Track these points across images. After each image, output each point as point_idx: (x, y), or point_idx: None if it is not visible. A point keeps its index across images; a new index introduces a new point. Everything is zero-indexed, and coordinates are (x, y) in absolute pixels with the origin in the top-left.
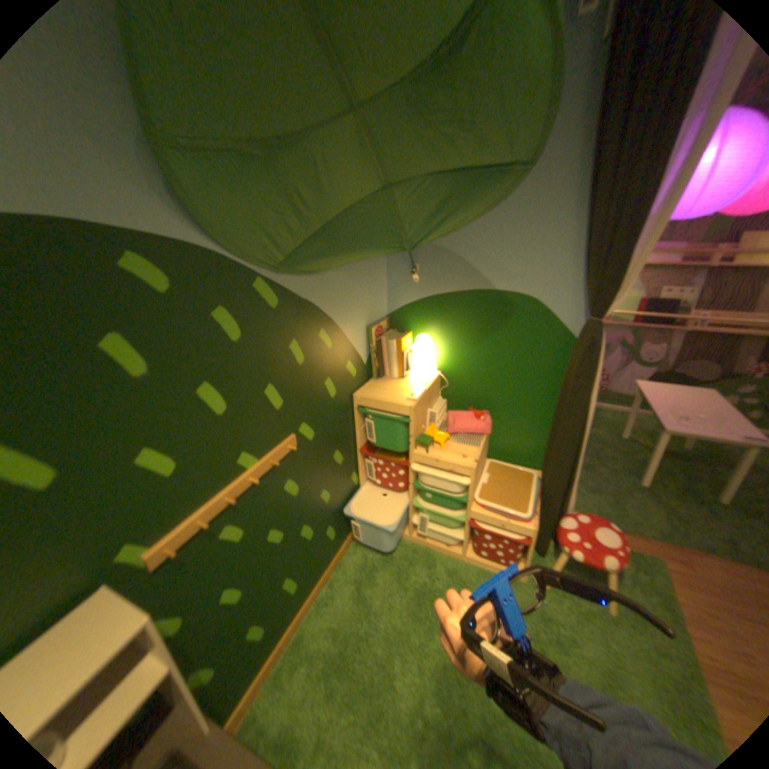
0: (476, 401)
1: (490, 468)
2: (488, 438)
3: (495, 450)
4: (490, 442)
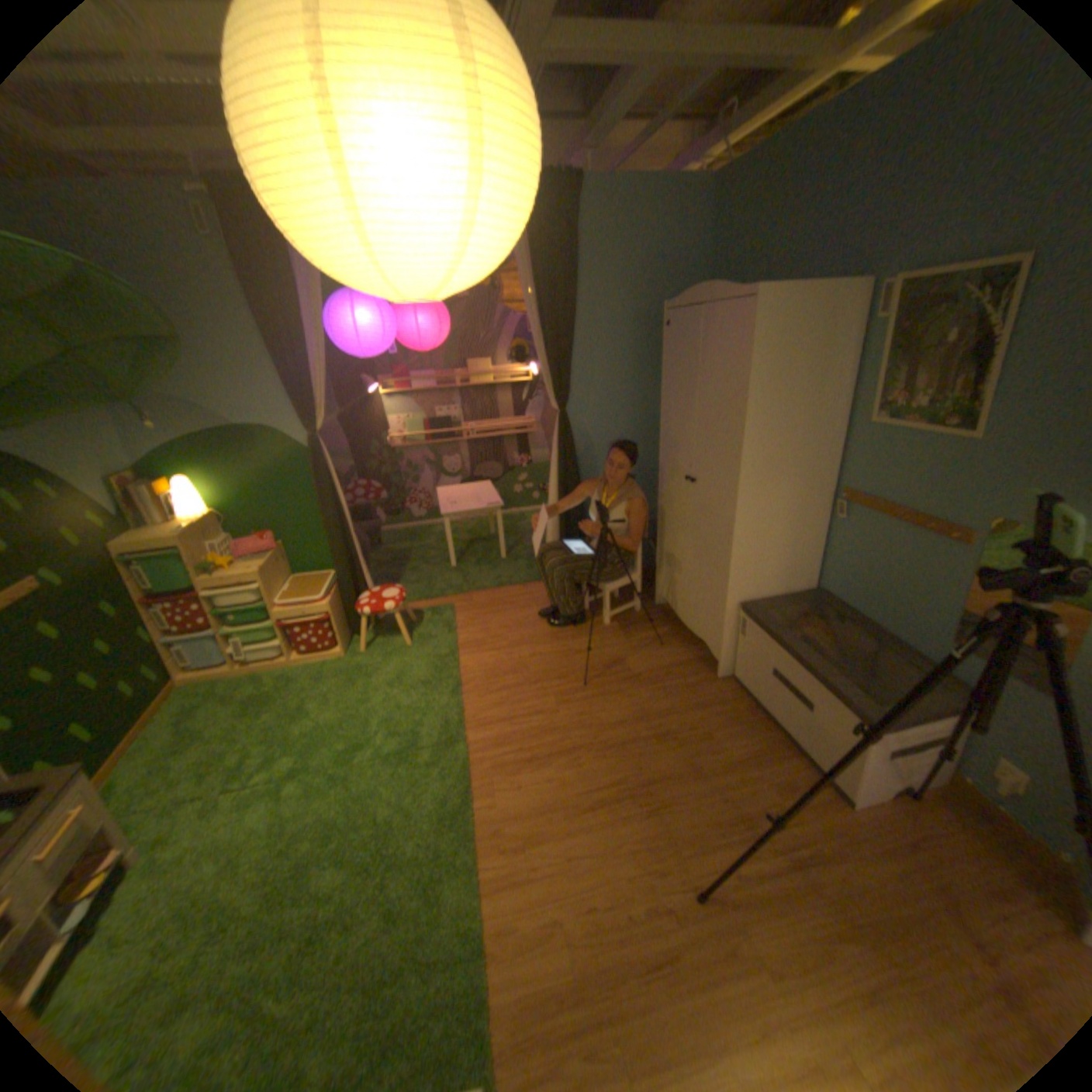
0: (259, 528)
1: (291, 582)
2: (284, 558)
3: (297, 568)
4: (289, 562)
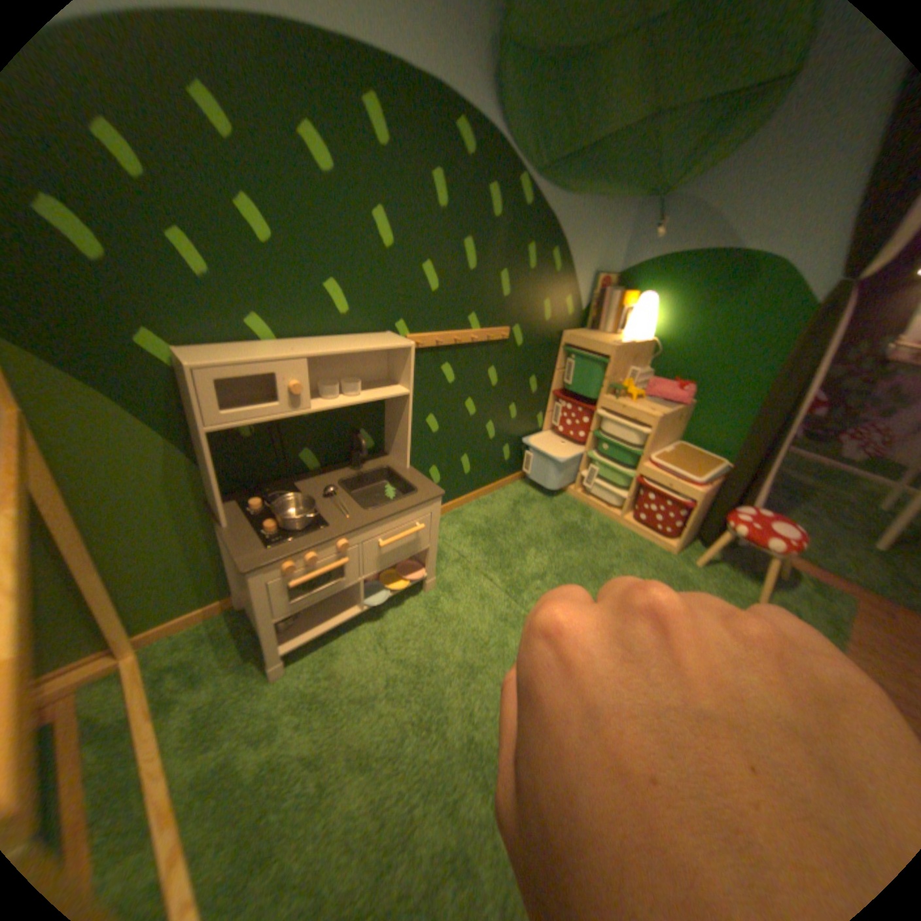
0: (687, 376)
1: (679, 447)
2: (688, 419)
3: (692, 436)
4: (689, 426)
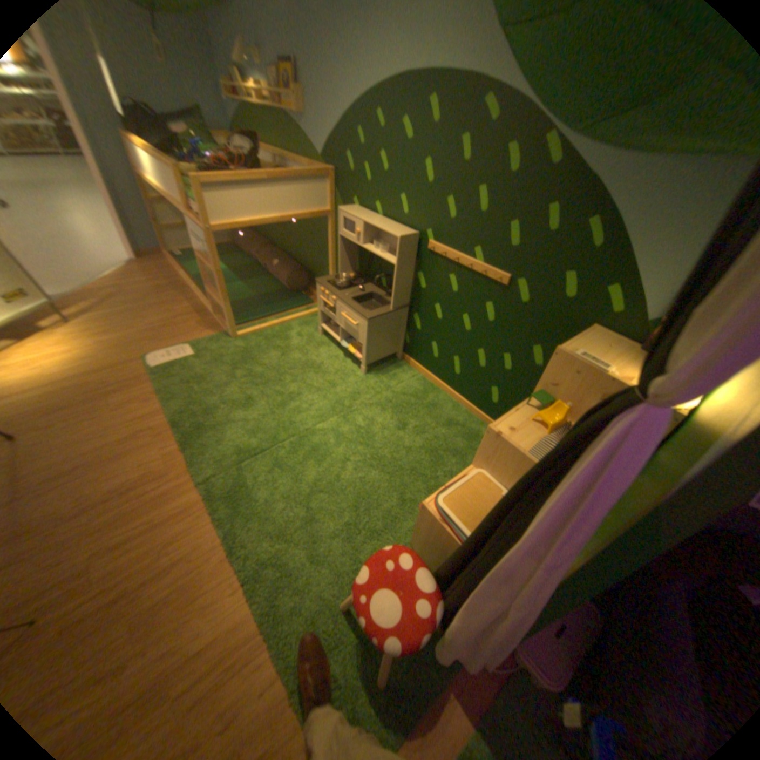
0: None
1: None
2: None
3: None
4: None
